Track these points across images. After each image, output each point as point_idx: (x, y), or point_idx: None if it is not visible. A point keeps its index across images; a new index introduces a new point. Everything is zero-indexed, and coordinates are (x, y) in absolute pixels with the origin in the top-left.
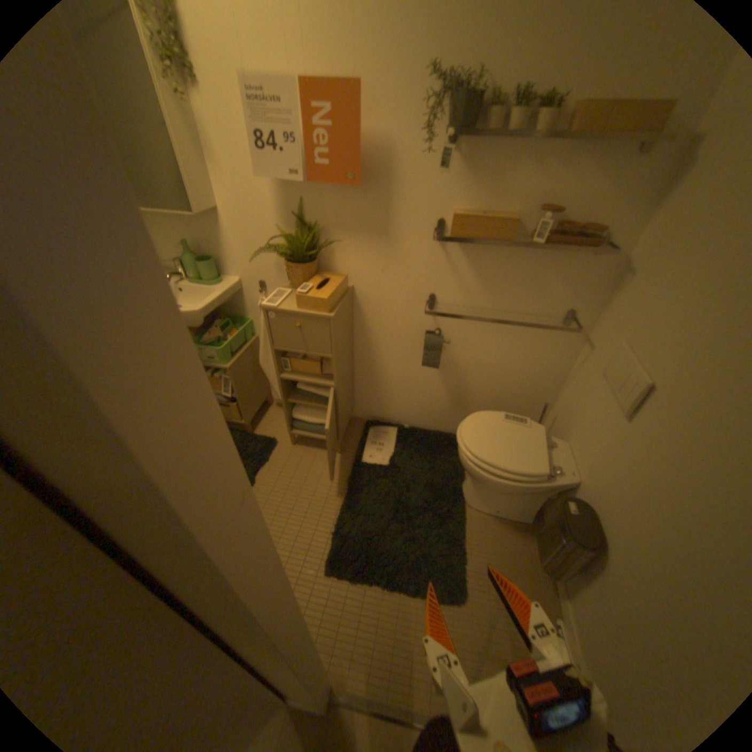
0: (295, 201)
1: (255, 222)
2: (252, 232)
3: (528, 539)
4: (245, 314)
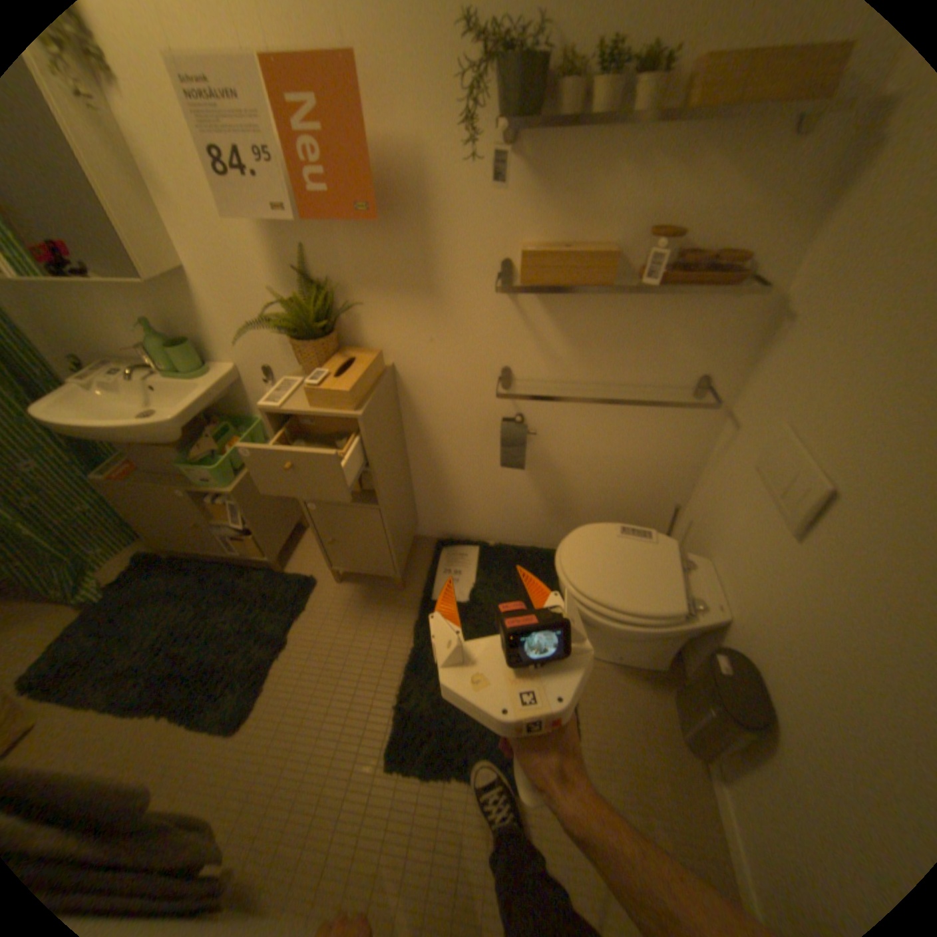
0: (293, 248)
1: (242, 283)
2: (240, 298)
3: (665, 695)
4: (252, 412)
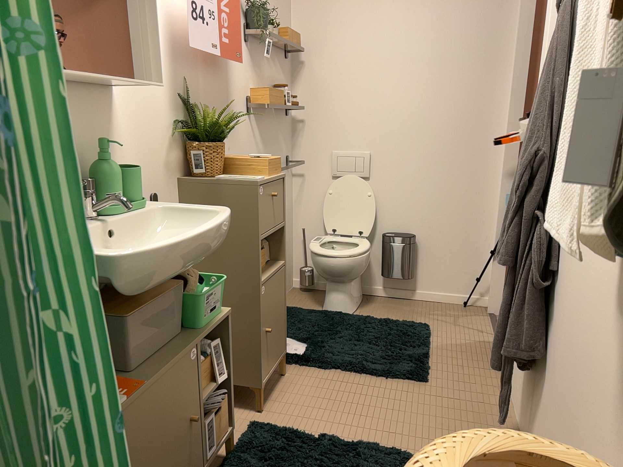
0: (184, 83)
1: (154, 108)
2: (150, 122)
3: (375, 301)
4: None
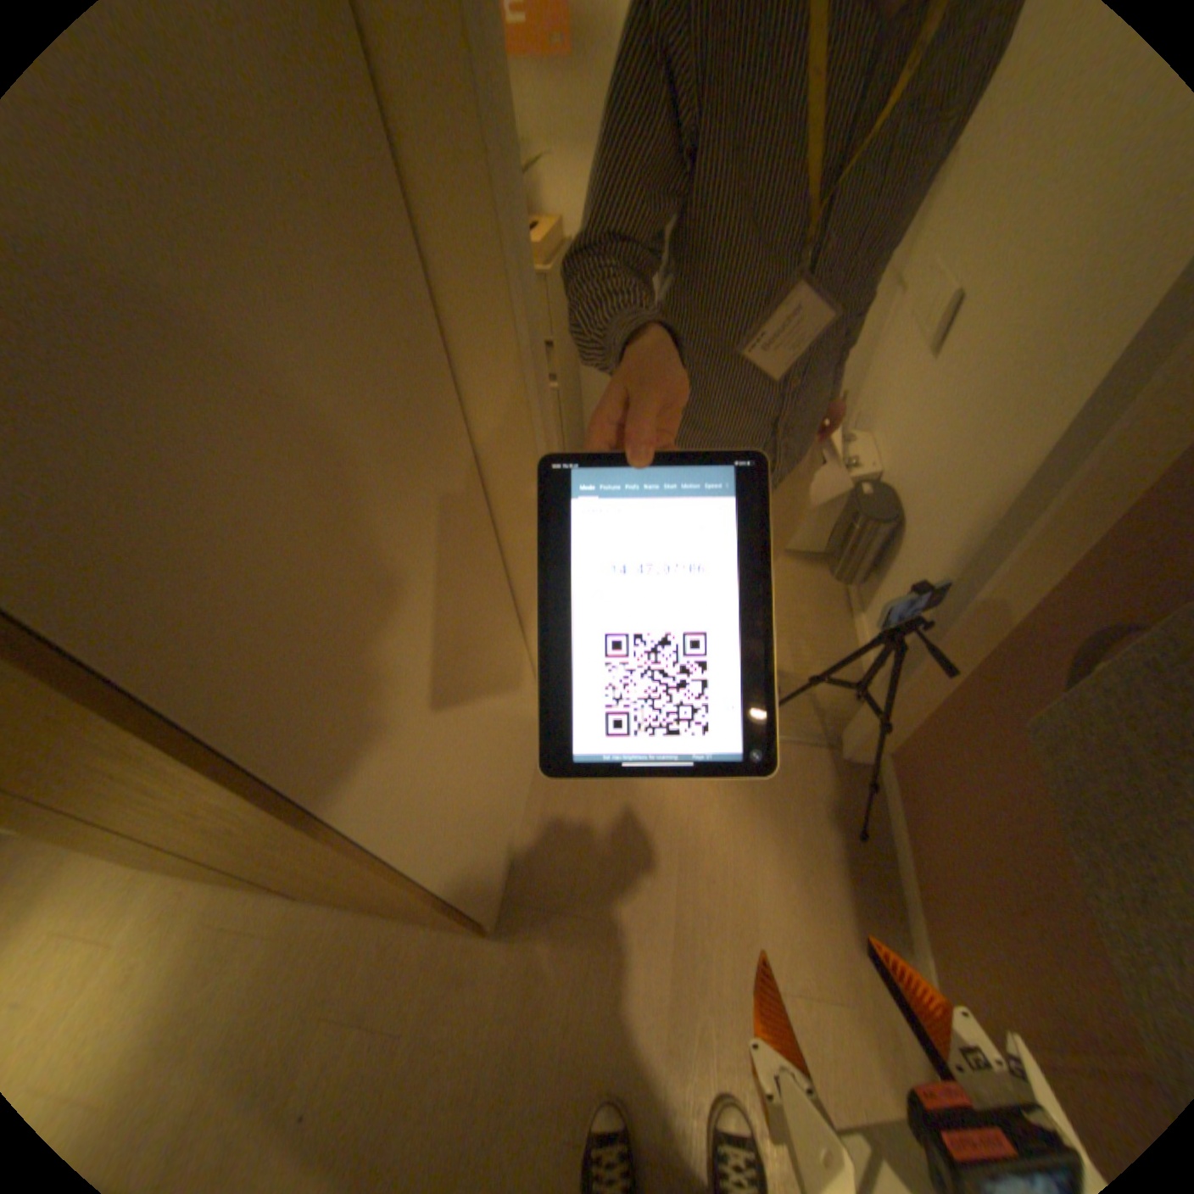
0: None
1: None
2: None
3: (818, 568)
4: None
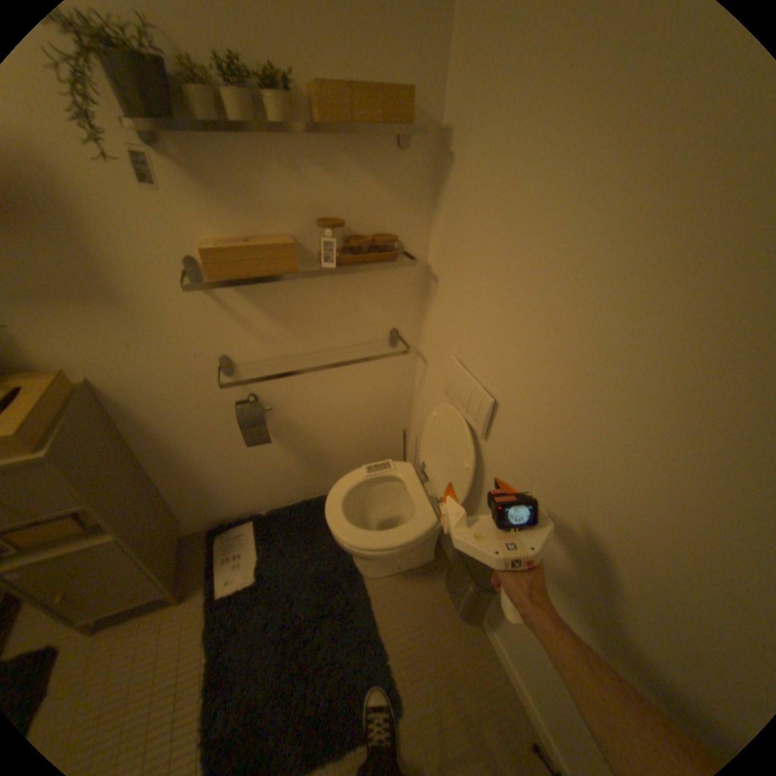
0: None
1: None
2: None
3: (436, 580)
4: None
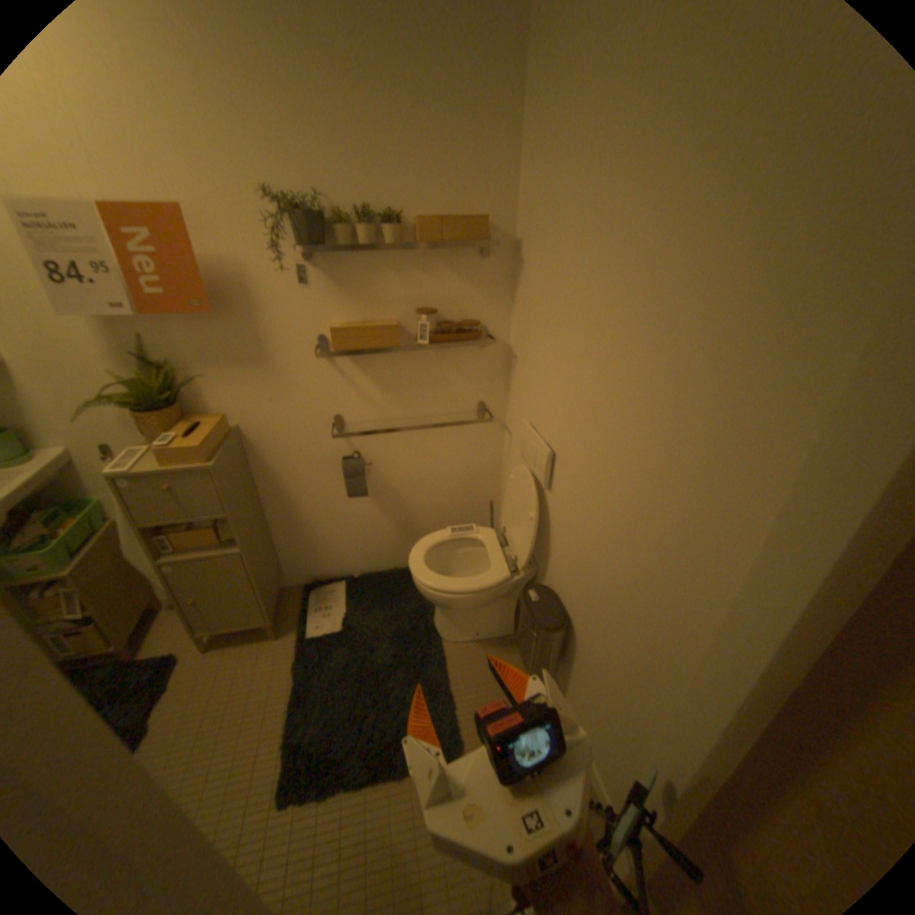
0: (128, 337)
1: (73, 370)
2: (70, 384)
3: (513, 652)
4: (83, 494)
